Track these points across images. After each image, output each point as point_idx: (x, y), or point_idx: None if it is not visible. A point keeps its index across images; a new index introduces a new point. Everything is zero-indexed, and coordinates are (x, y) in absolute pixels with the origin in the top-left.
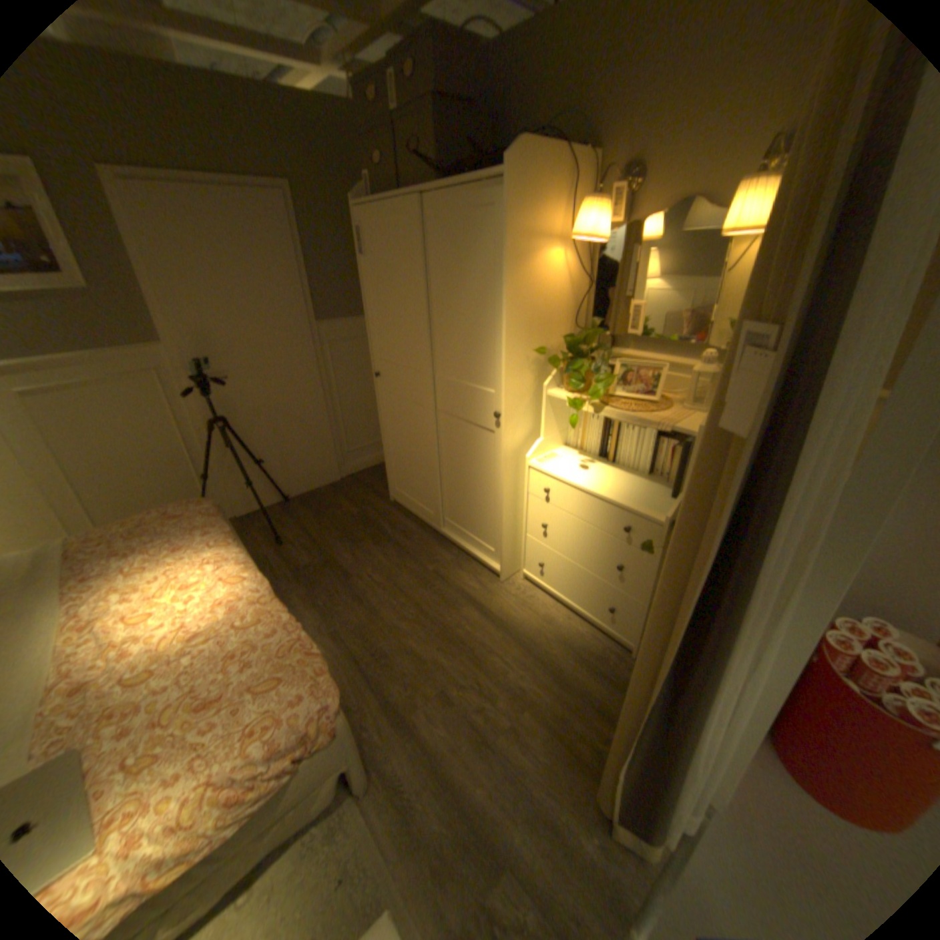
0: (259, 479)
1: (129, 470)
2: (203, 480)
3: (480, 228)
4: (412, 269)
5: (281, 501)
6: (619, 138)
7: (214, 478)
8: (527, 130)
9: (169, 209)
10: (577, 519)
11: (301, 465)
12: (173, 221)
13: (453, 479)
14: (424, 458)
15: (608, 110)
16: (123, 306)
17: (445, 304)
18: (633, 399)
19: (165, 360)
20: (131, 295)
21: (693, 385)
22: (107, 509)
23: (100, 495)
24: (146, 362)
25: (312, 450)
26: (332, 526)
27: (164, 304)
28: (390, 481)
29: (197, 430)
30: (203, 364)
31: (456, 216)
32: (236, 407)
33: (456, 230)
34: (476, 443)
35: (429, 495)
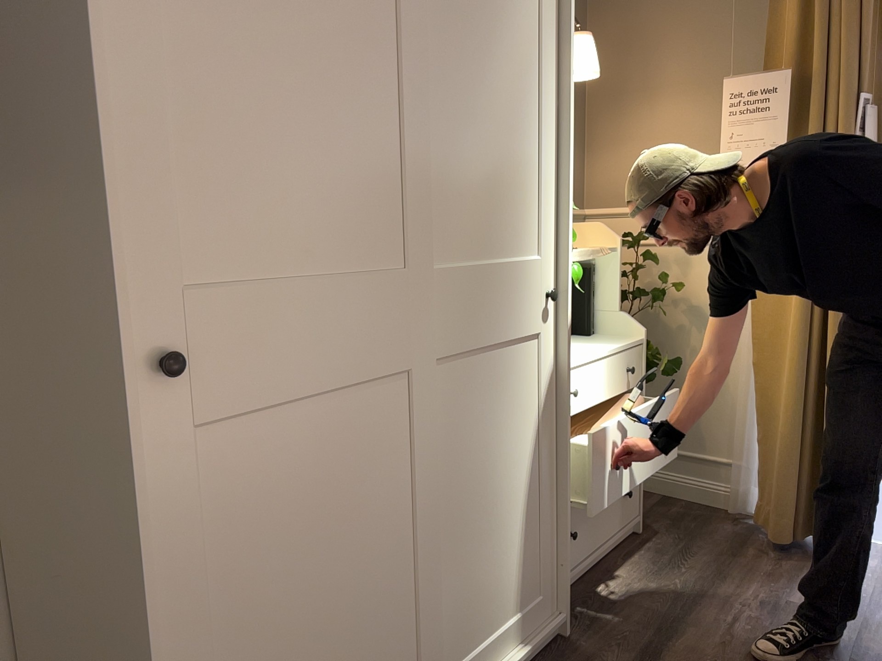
0: None
1: None
2: None
3: None
4: None
5: None
6: None
7: None
8: None
9: None
10: (597, 405)
11: None
12: None
13: (461, 525)
14: (392, 549)
15: None
16: None
17: (455, 88)
18: None
19: None
20: None
21: None
22: None
23: None
24: None
25: None
26: None
27: None
28: None
29: None
30: None
31: None
32: None
33: None
34: (511, 379)
35: None
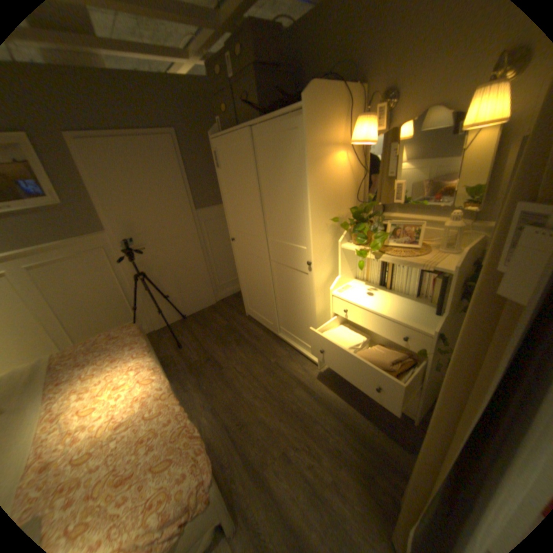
0: (166, 307)
1: (89, 308)
2: (133, 311)
3: (288, 144)
4: (248, 174)
5: (180, 319)
6: (378, 75)
7: (140, 309)
8: (315, 76)
9: (103, 153)
10: (368, 330)
11: (191, 297)
12: (106, 159)
13: (283, 303)
14: (264, 290)
15: (369, 57)
16: (80, 212)
17: (270, 194)
18: (401, 247)
19: (106, 241)
20: (84, 206)
21: (446, 235)
22: (78, 332)
23: (73, 324)
24: (95, 244)
25: (197, 287)
26: (210, 334)
27: (103, 209)
28: (244, 304)
29: (128, 281)
30: (129, 242)
31: (272, 138)
32: (150, 265)
33: (273, 147)
34: (296, 280)
35: (269, 313)
